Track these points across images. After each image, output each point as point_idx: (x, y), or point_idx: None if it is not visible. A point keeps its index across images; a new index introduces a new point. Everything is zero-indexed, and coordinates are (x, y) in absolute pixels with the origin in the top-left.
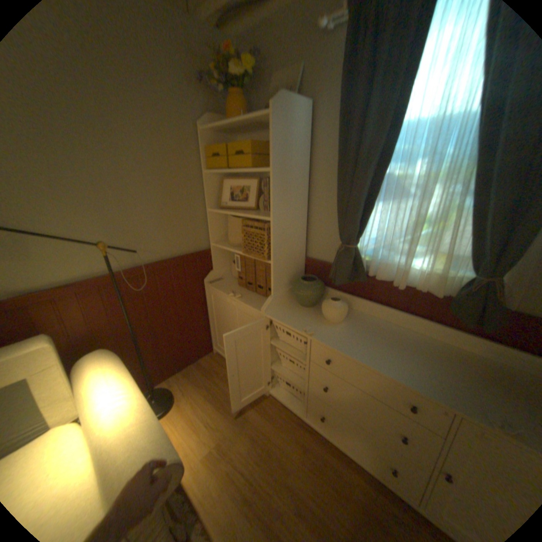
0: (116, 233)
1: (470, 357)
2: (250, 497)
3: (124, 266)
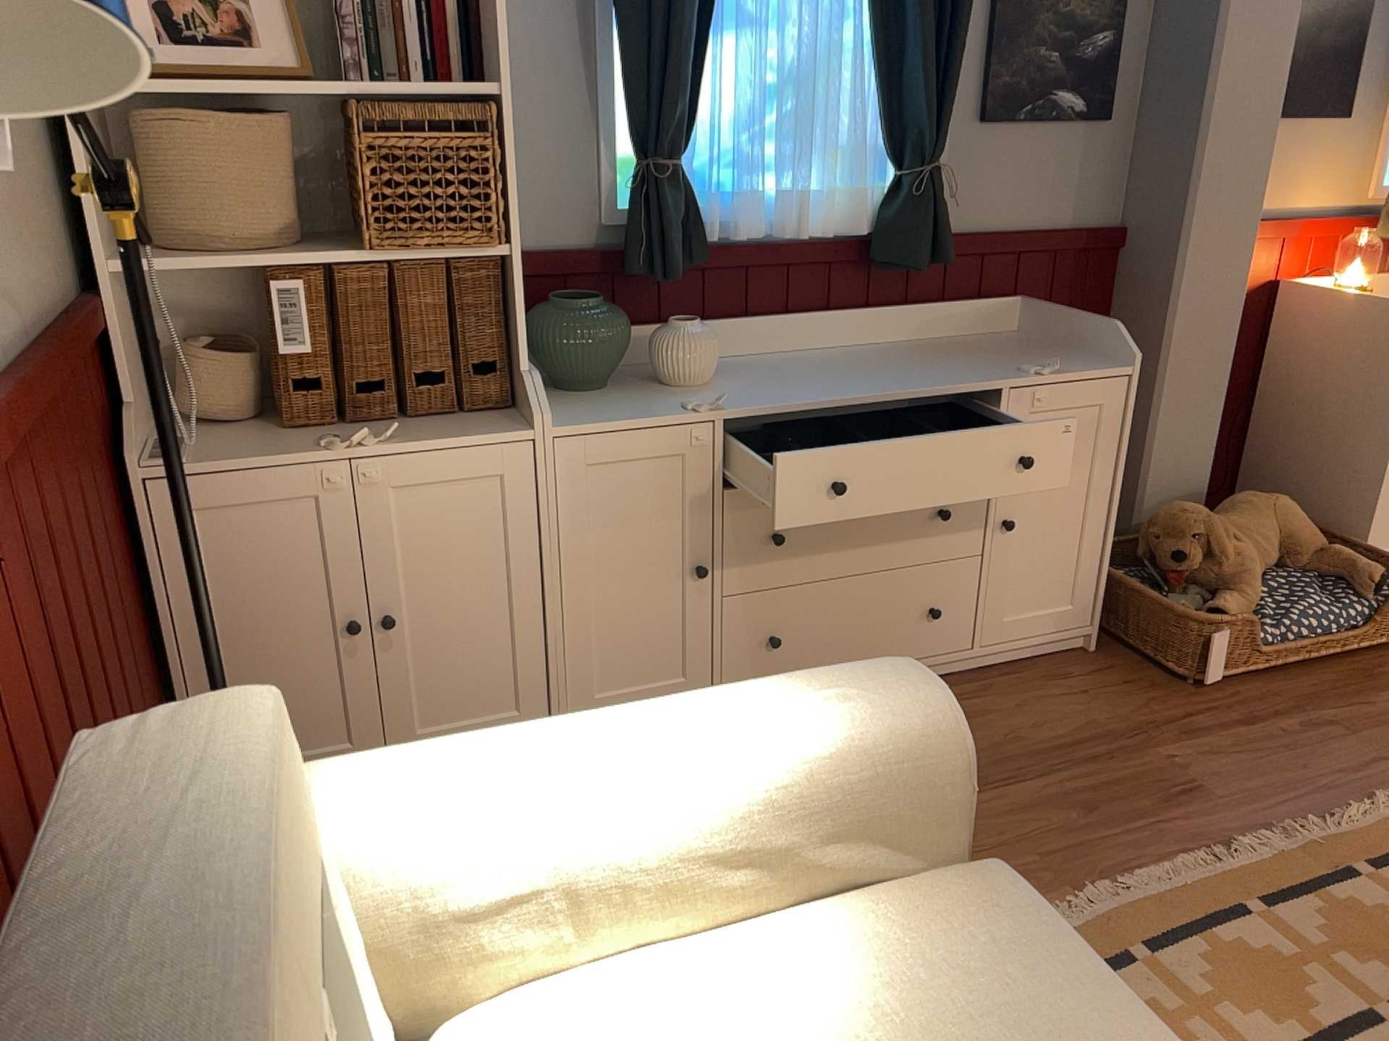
0: None
1: (913, 346)
2: None
3: None
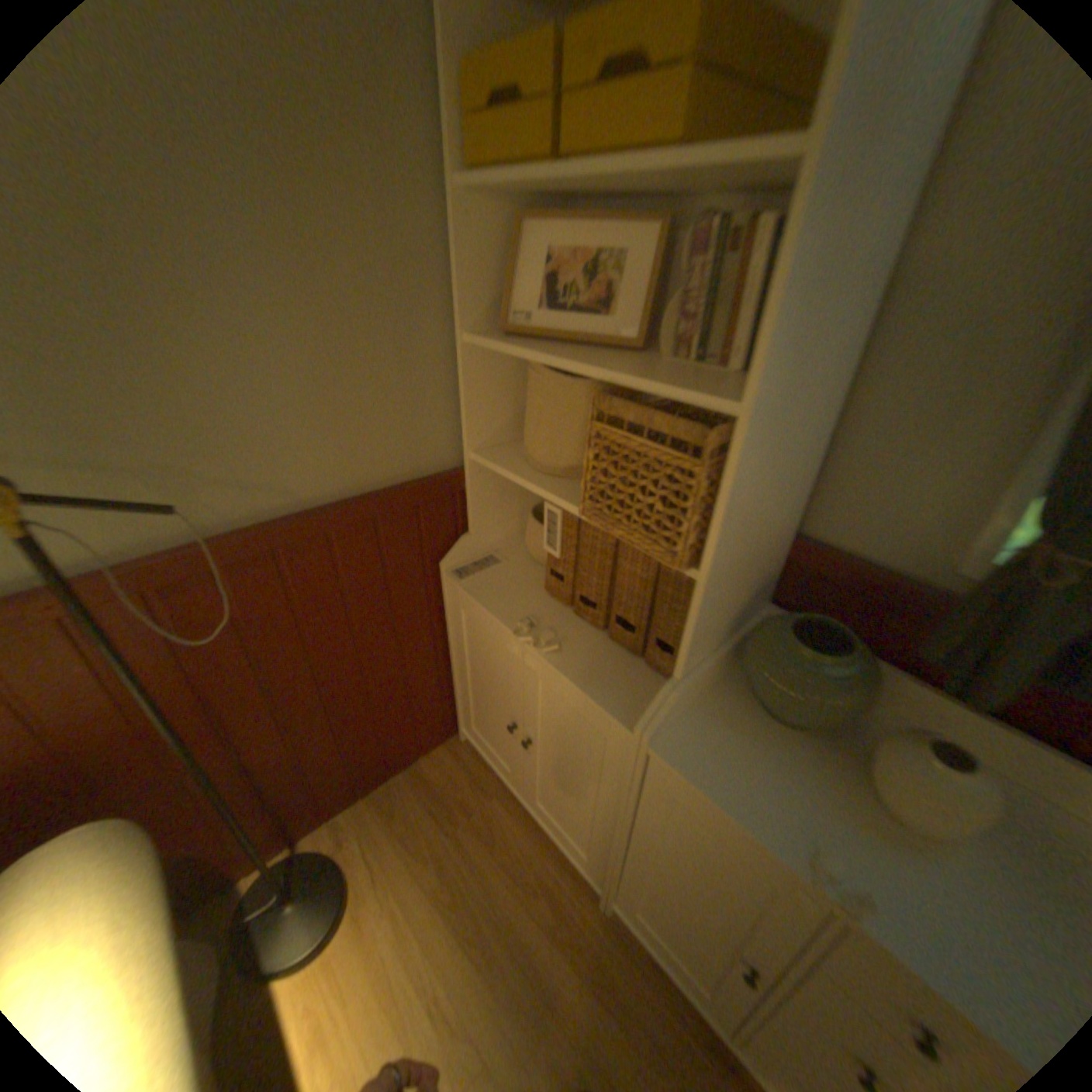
0: (105, 422)
1: None
2: None
3: (156, 540)
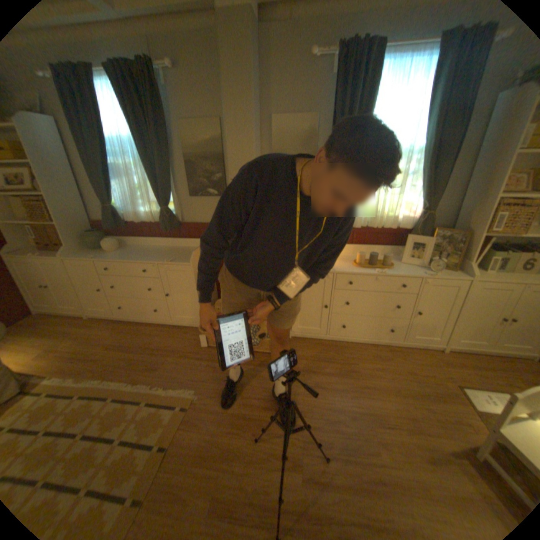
0: None
1: (175, 248)
2: (72, 357)
3: None
